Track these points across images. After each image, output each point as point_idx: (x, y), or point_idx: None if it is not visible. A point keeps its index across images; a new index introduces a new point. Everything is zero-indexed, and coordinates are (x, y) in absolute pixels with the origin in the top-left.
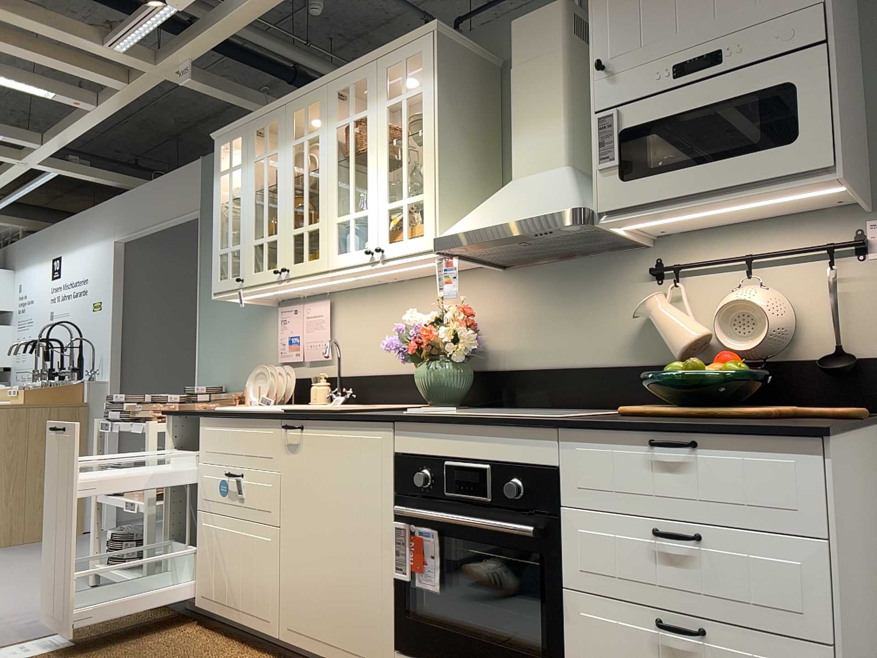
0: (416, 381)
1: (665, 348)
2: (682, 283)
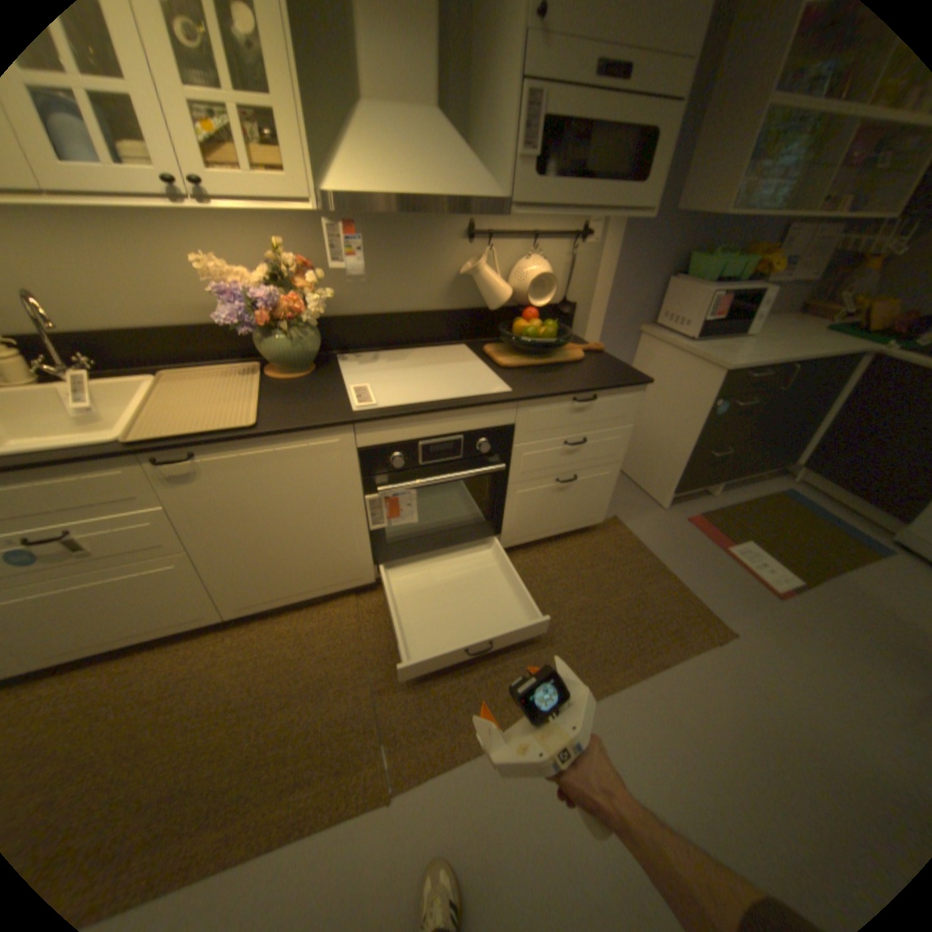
0: (266, 351)
1: (471, 296)
2: (491, 247)
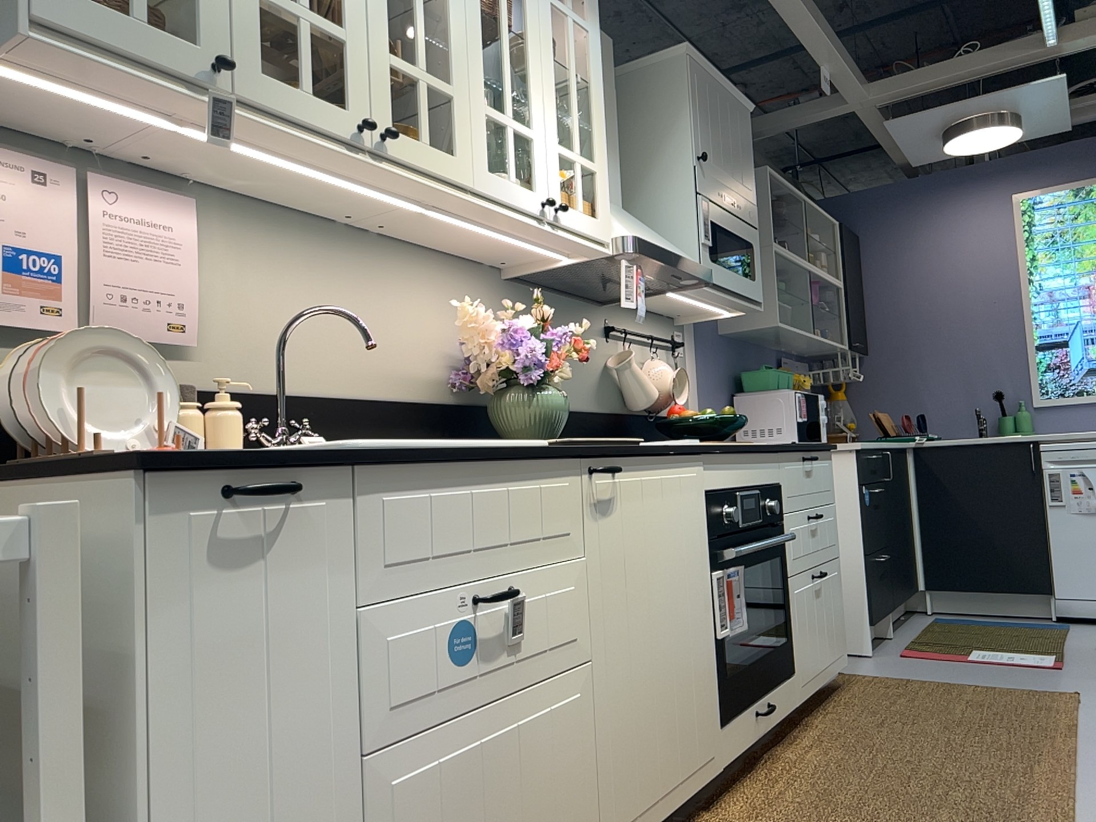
0: (533, 410)
1: (614, 399)
2: (626, 345)
